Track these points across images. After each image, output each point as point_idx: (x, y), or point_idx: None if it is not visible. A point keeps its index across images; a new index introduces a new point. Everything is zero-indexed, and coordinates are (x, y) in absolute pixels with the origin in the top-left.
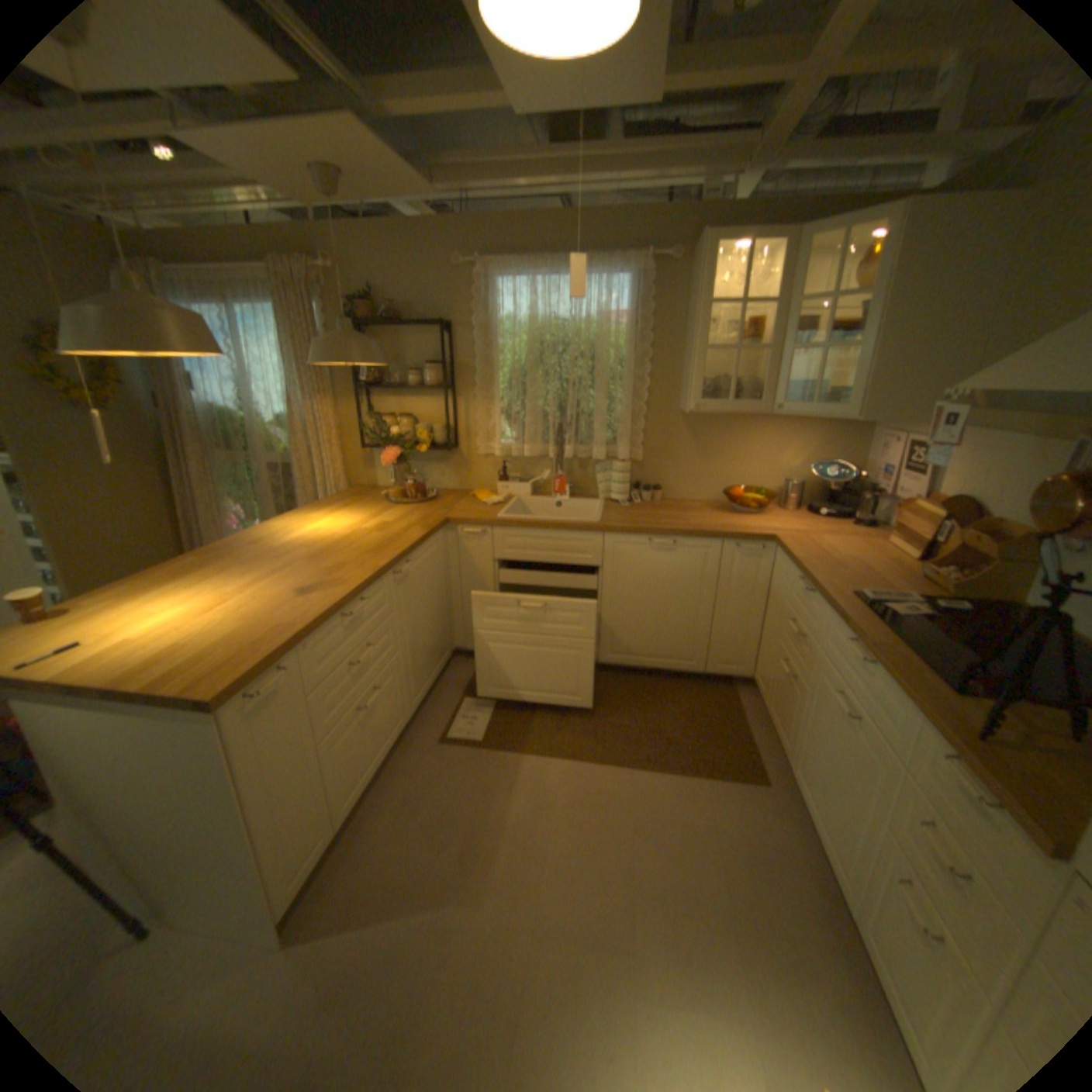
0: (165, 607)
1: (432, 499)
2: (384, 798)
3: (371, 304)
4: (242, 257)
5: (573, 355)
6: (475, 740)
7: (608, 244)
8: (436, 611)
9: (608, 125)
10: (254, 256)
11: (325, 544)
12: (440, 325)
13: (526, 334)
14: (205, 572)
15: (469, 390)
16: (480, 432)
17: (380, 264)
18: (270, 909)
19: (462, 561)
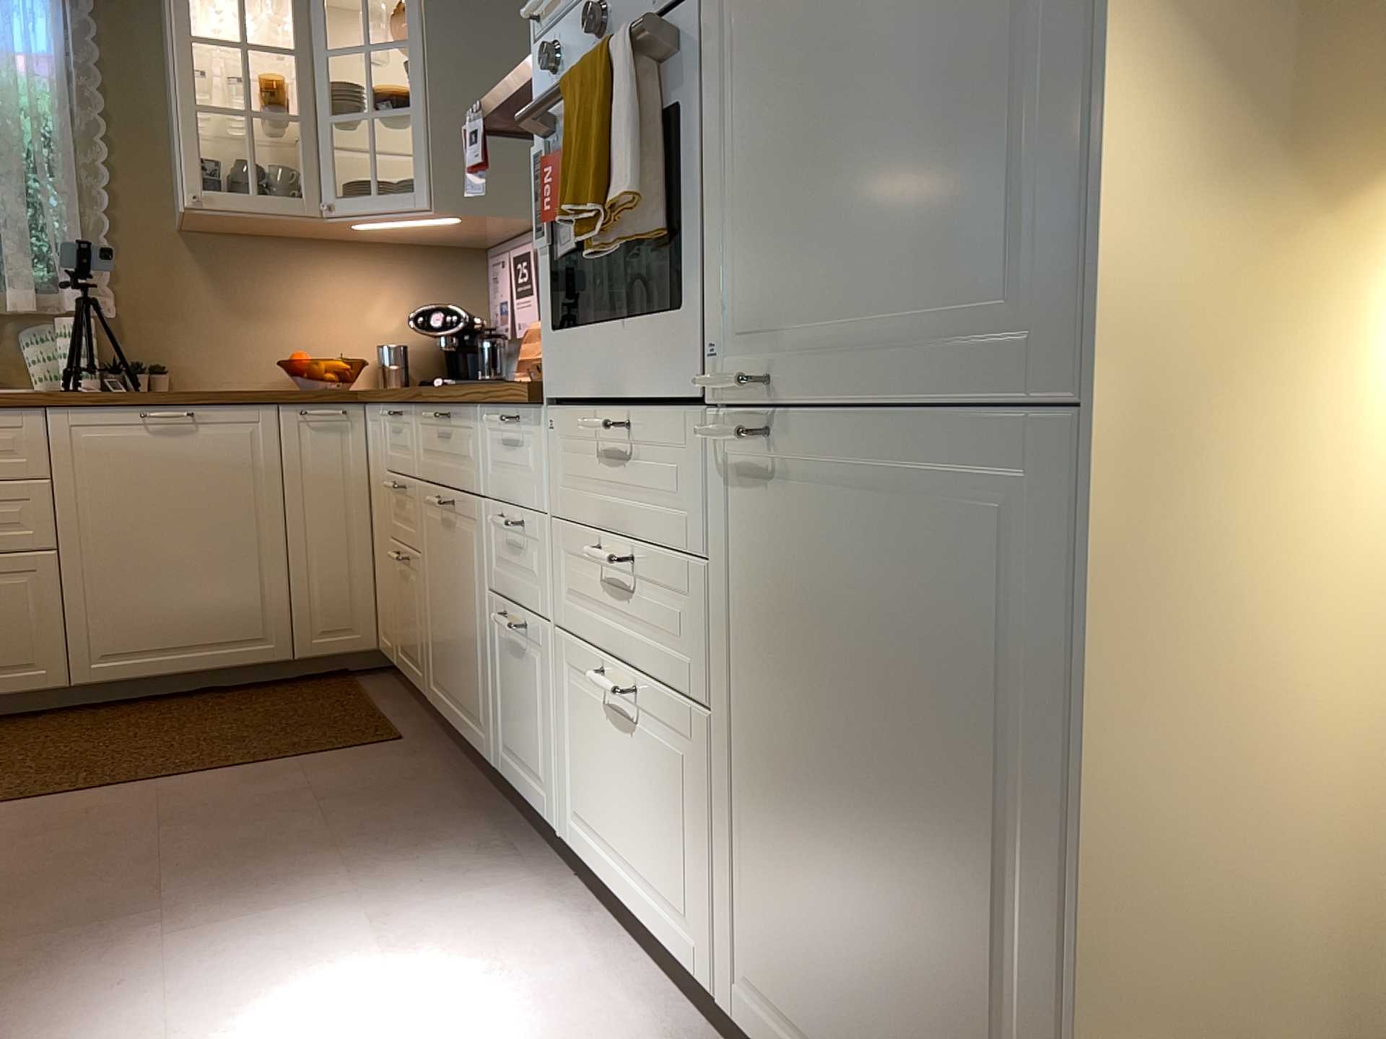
0: None
1: None
2: None
3: None
4: None
5: None
6: None
7: None
8: None
9: None
10: None
11: None
12: None
13: None
14: None
15: None
16: None
17: None
18: None
19: None
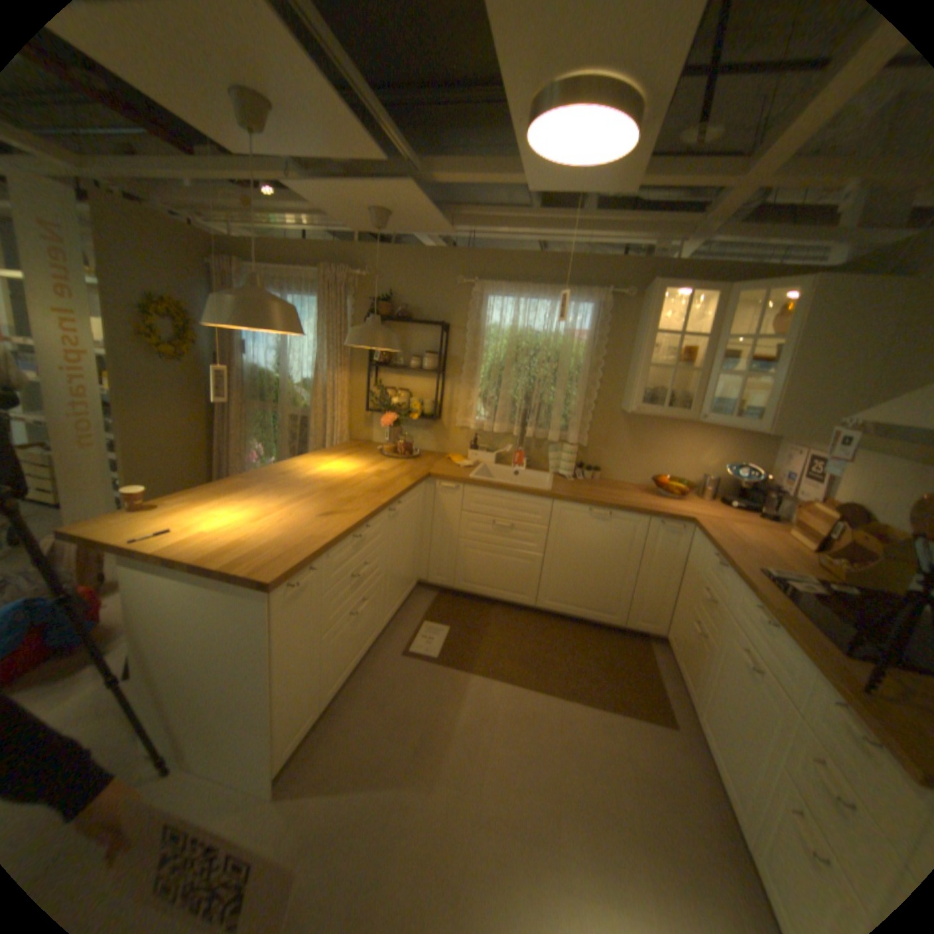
0: (226, 513)
1: (416, 457)
2: (356, 693)
3: (392, 305)
4: (300, 262)
5: (541, 359)
6: (431, 657)
7: (578, 280)
8: (410, 546)
9: (587, 198)
10: (309, 262)
11: (337, 482)
12: (442, 326)
13: (506, 339)
14: (250, 491)
15: (456, 376)
16: (460, 409)
17: (402, 278)
18: (270, 764)
19: (435, 509)
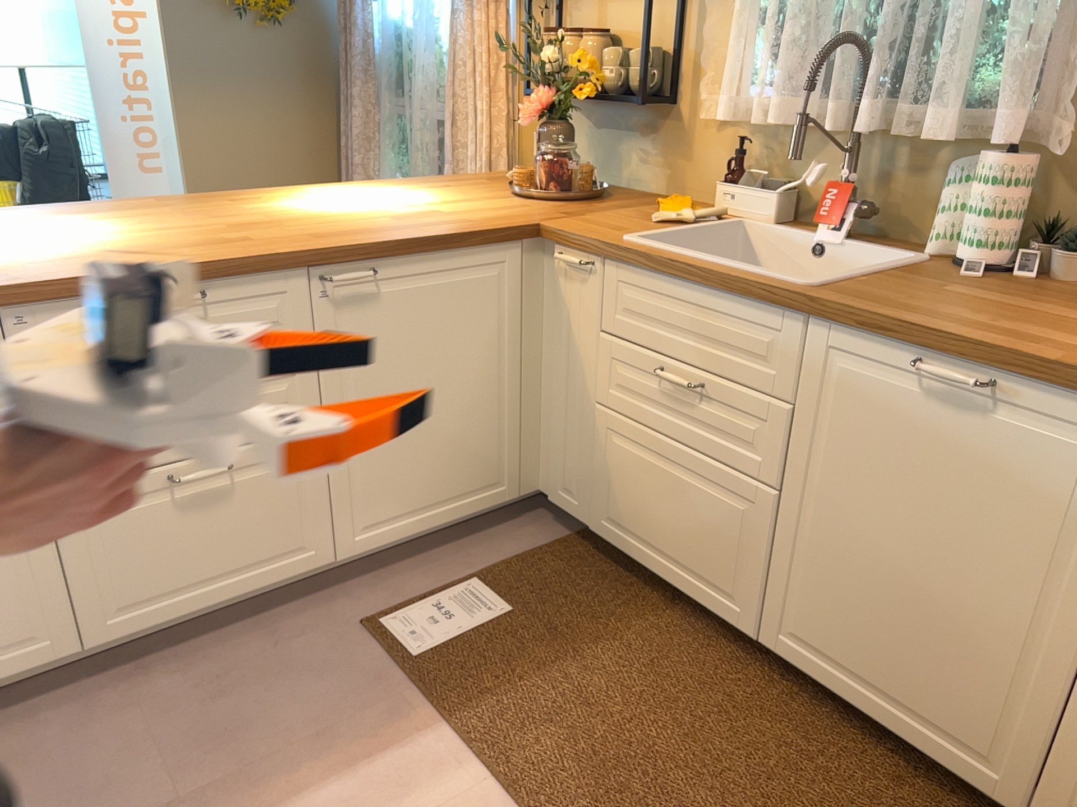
0: (6, 232)
1: (583, 198)
2: (217, 651)
3: None
4: None
5: None
6: (409, 649)
7: None
8: (470, 396)
9: None
10: None
11: (298, 217)
12: None
13: None
14: (123, 214)
15: None
16: (712, 67)
17: None
18: None
19: (556, 320)
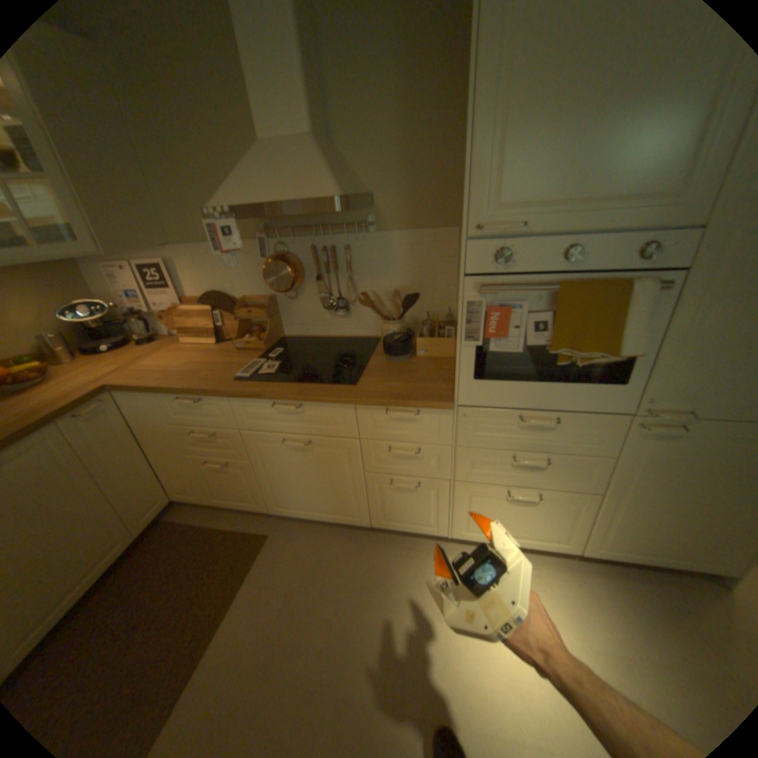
0: None
1: None
2: None
3: None
4: None
5: None
6: None
7: None
8: None
9: None
10: None
11: None
12: None
13: None
14: None
15: None
16: None
17: None
18: None
19: None
